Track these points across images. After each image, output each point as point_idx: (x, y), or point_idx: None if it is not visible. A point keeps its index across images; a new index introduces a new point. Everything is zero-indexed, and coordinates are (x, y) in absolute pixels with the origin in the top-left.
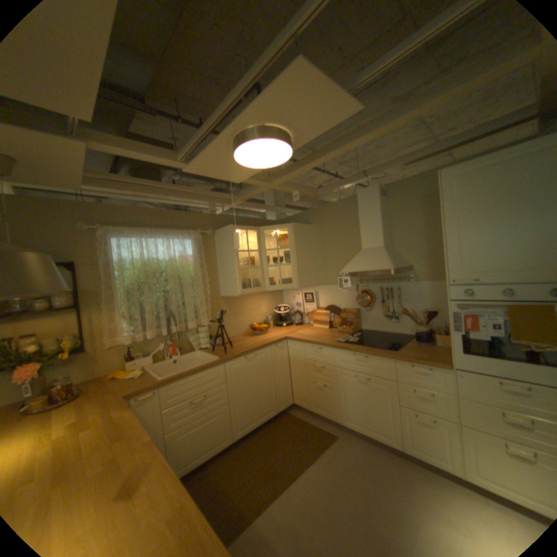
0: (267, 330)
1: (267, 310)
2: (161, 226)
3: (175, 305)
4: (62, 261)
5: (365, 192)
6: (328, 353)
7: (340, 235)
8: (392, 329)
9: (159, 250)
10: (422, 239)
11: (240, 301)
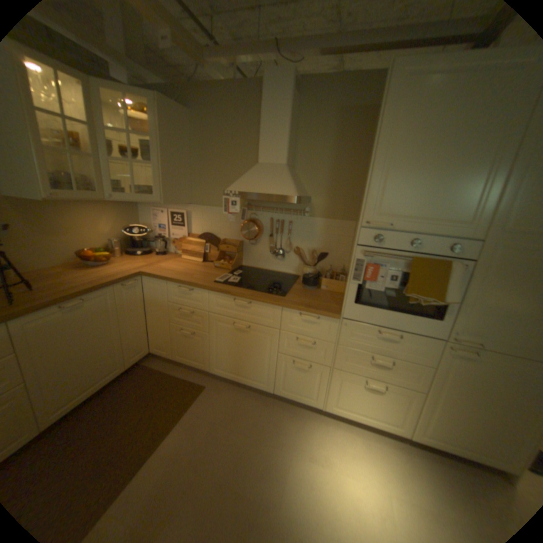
0: (110, 260)
1: (110, 230)
2: None
3: None
4: None
5: (275, 74)
6: (201, 296)
7: (230, 137)
8: (275, 267)
9: None
10: (327, 166)
11: (54, 211)
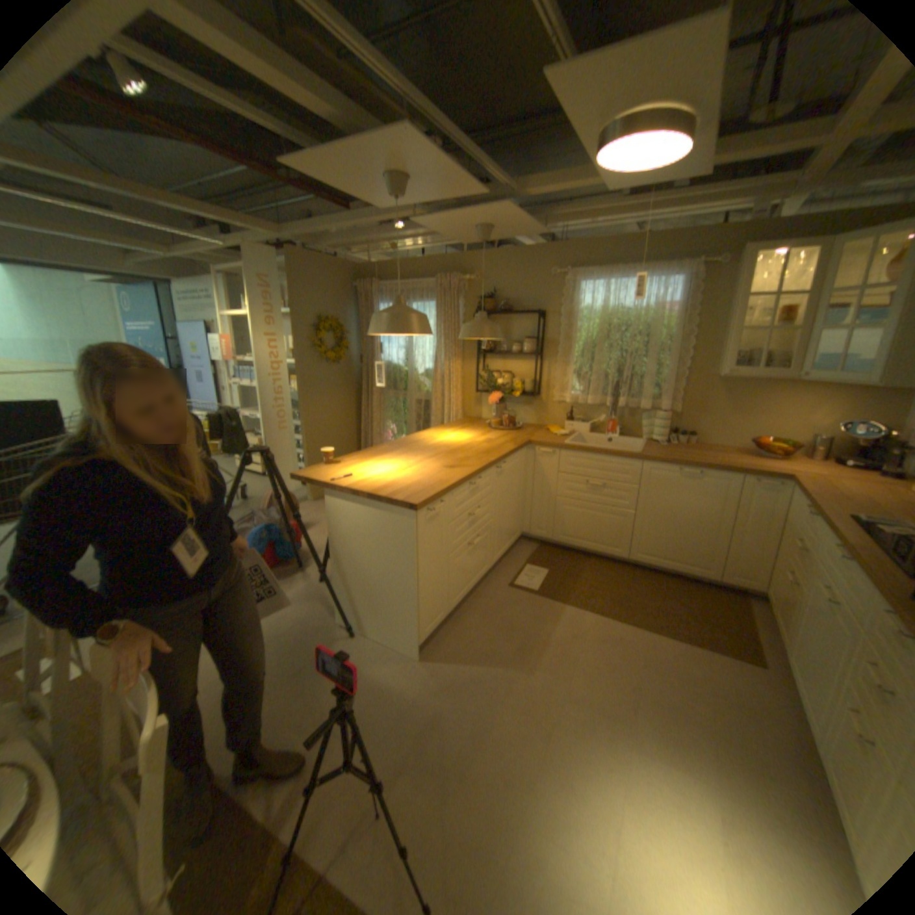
0: (799, 459)
1: (833, 423)
2: (646, 257)
3: (630, 371)
4: (539, 307)
5: None
6: (821, 529)
7: None
8: None
9: (633, 293)
10: None
11: (761, 390)
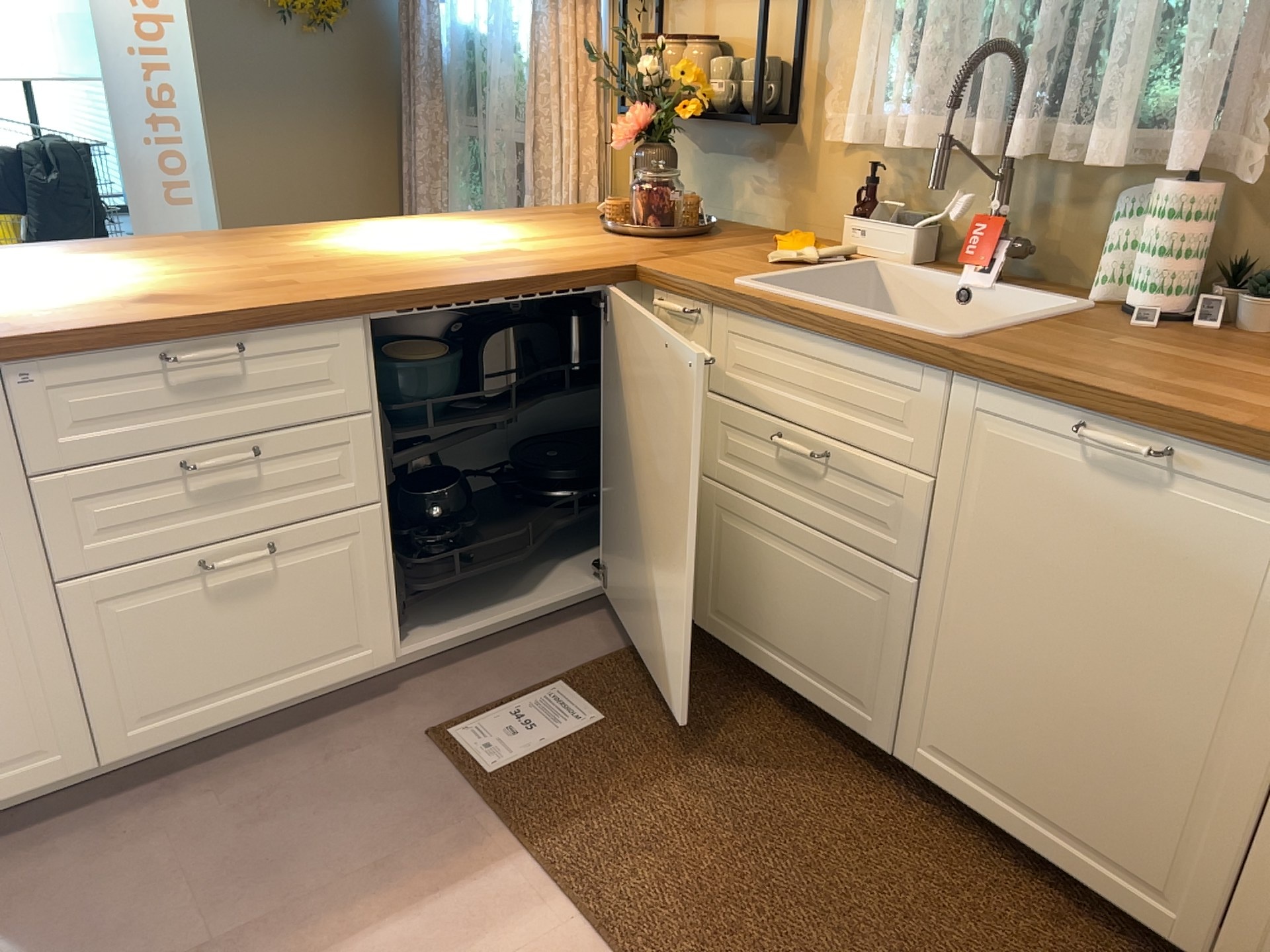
0: None
1: None
2: None
3: (1065, 1)
4: None
5: None
6: None
7: None
8: None
9: None
10: None
11: None
